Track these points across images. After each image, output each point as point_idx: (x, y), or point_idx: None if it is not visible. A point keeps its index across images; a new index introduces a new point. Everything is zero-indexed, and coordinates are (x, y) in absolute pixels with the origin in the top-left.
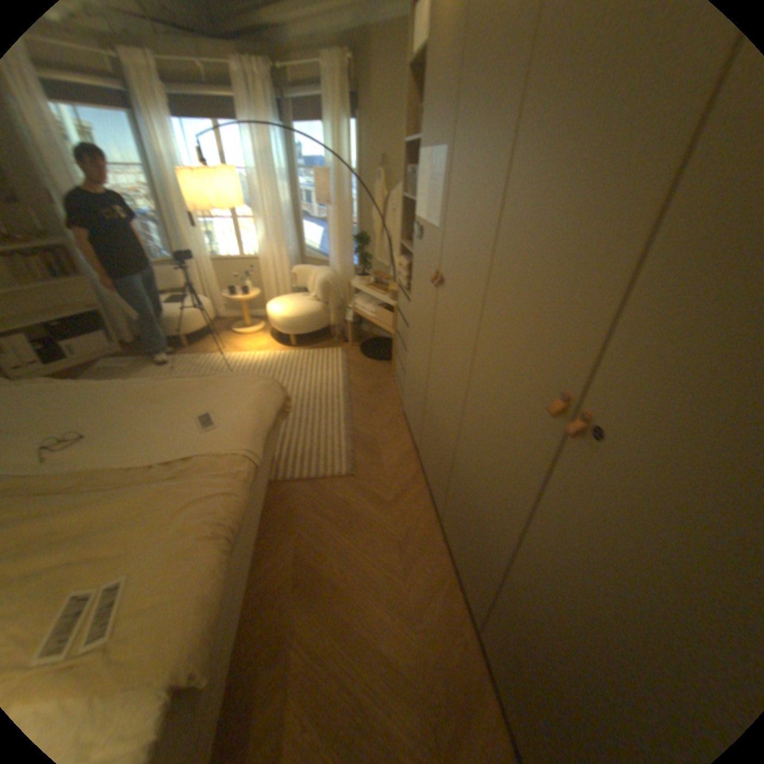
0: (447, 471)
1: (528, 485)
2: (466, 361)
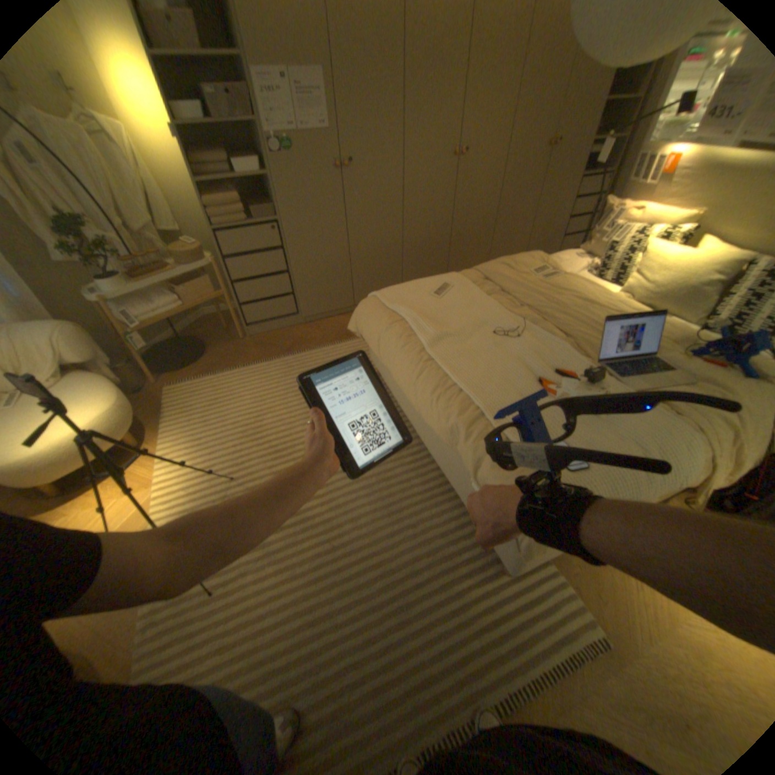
0: (398, 259)
1: (451, 191)
2: (398, 184)
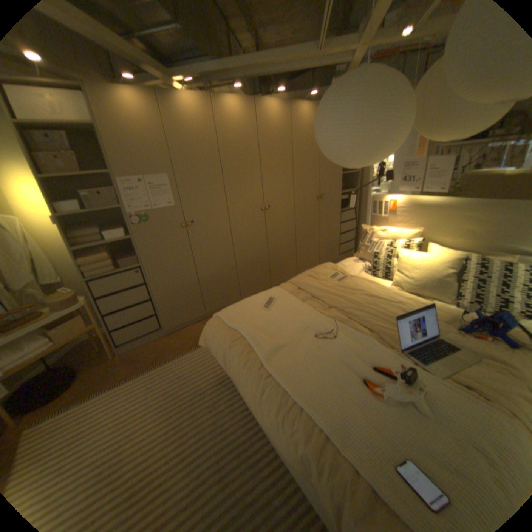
0: (235, 276)
1: (264, 230)
2: (228, 231)
